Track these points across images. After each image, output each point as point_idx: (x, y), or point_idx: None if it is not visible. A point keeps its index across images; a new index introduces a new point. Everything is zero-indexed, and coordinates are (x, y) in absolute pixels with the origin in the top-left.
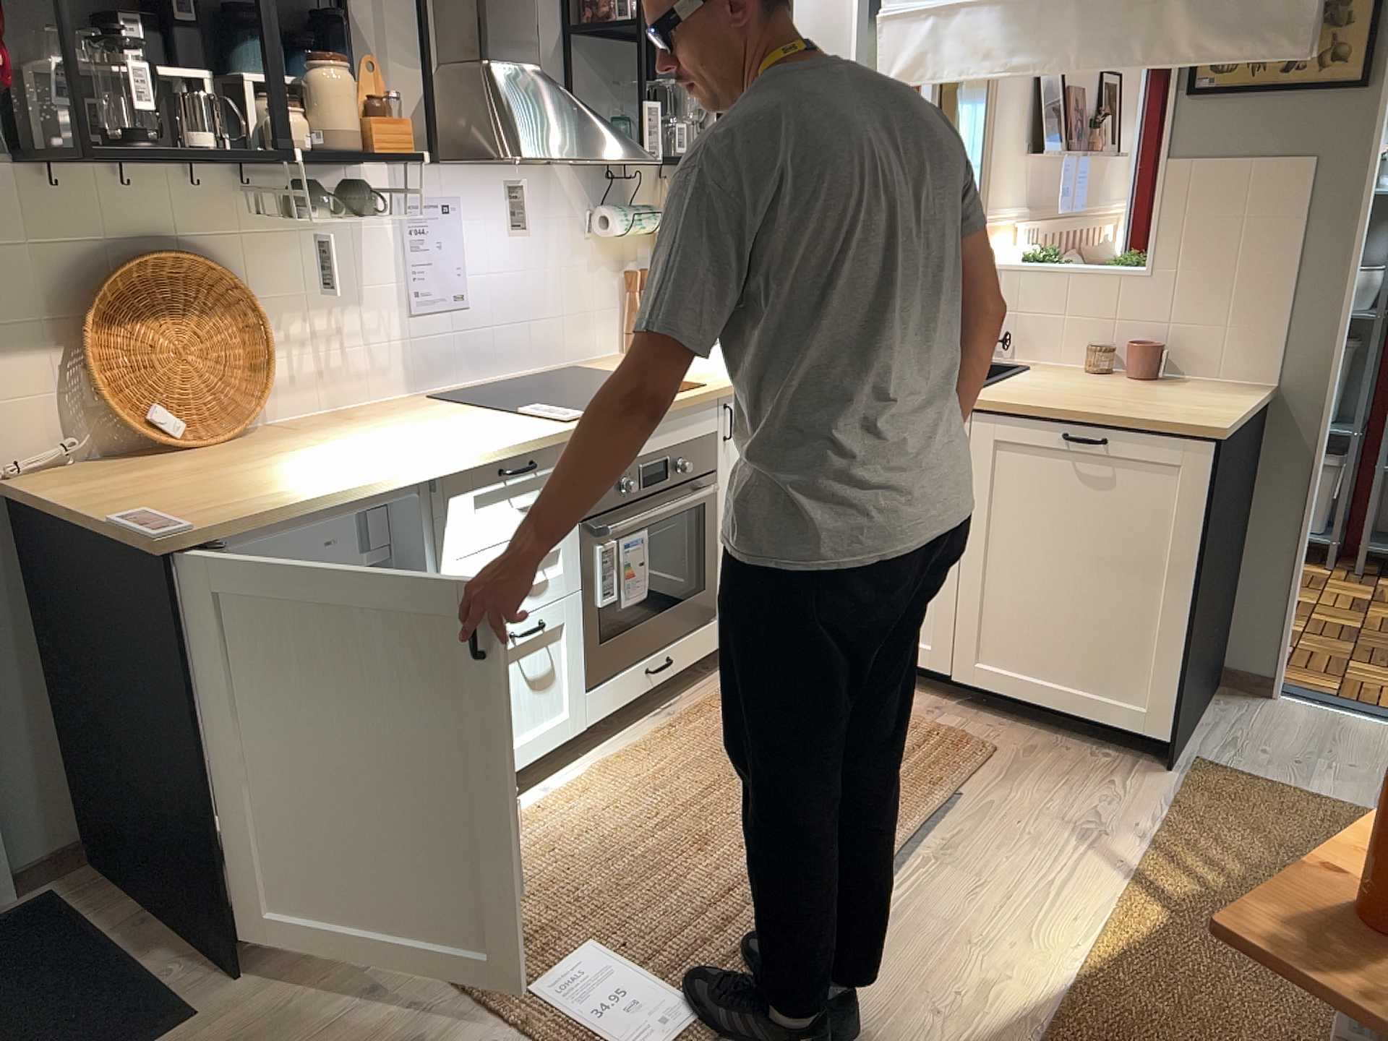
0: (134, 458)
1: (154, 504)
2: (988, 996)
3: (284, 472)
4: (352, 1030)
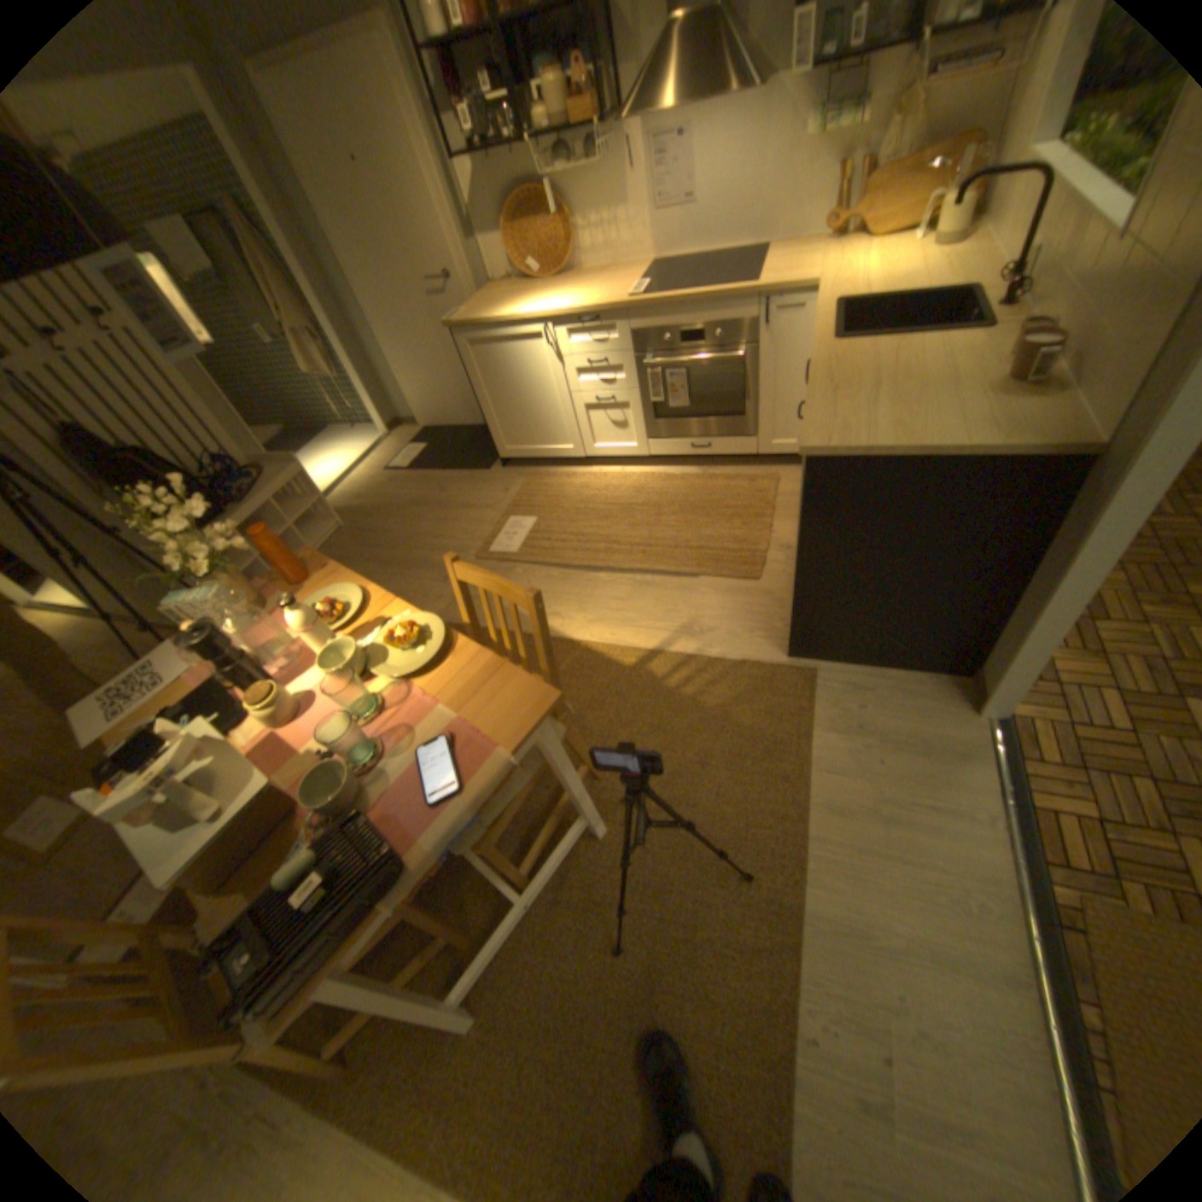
0: (524, 280)
1: (475, 306)
2: (551, 615)
3: (517, 301)
4: (491, 494)
